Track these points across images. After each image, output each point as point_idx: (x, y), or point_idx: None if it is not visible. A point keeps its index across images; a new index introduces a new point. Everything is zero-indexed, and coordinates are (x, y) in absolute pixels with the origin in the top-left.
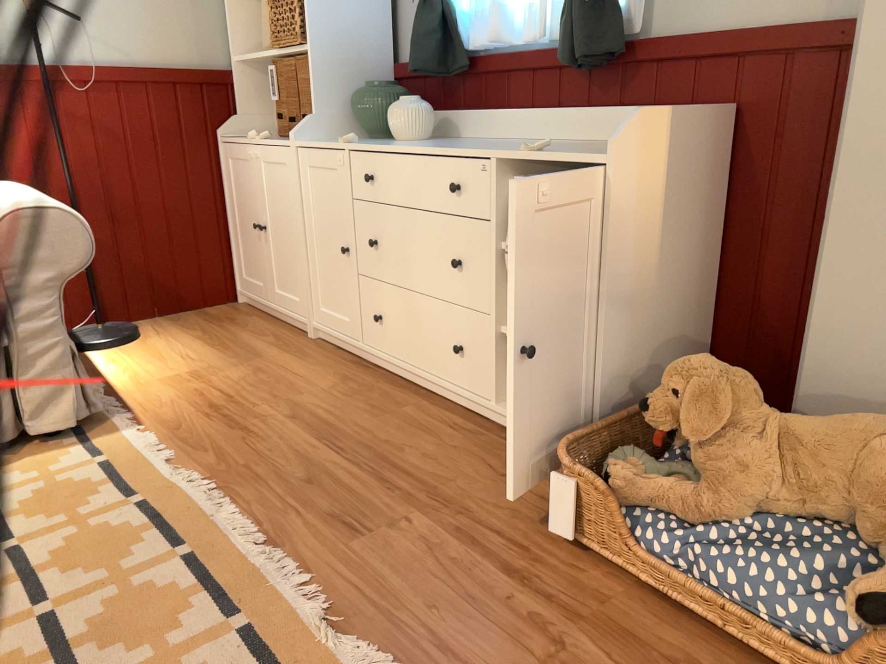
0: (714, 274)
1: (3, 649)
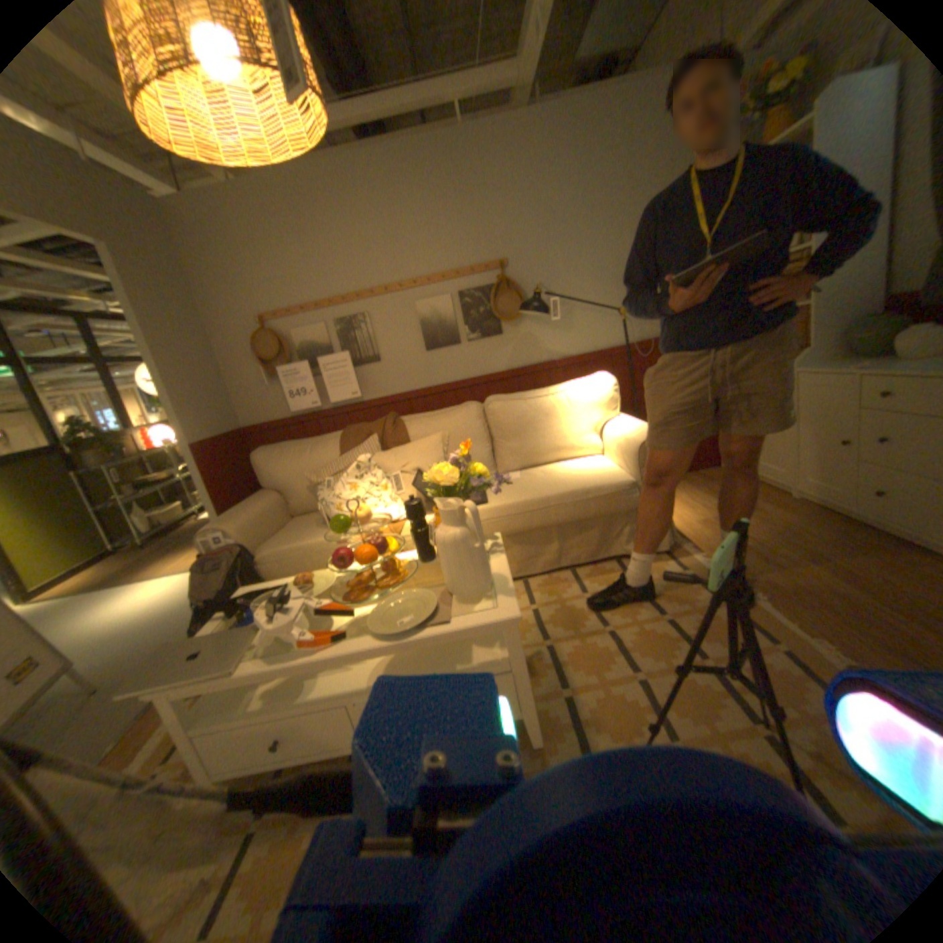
0: None
1: (699, 681)
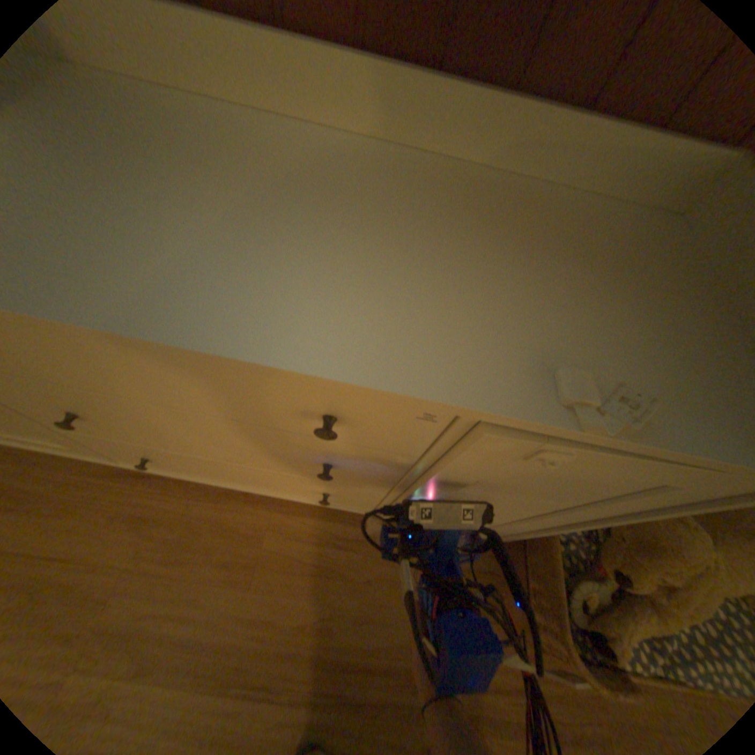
0: None
1: None
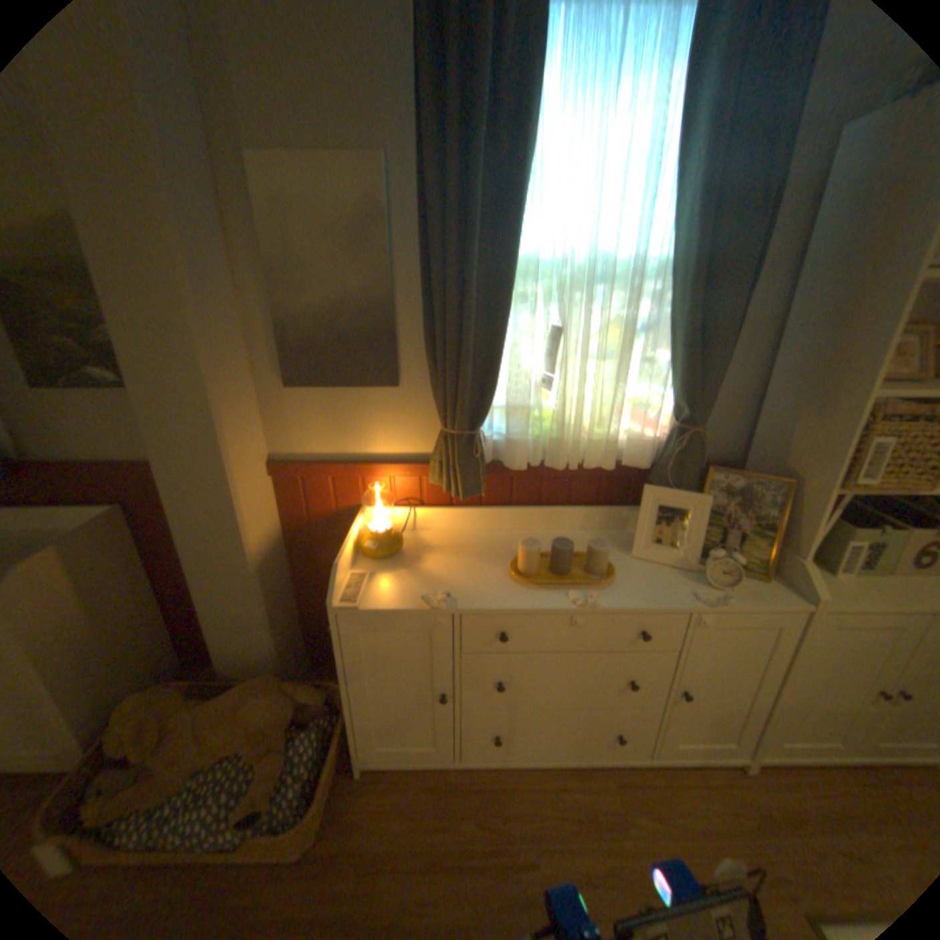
0: (154, 595)
1: None
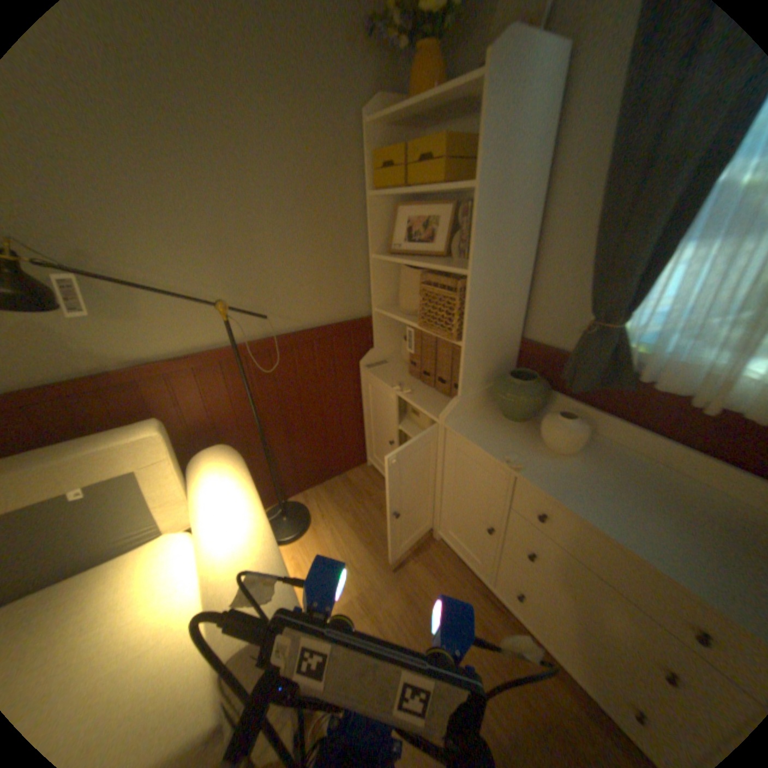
0: None
1: None
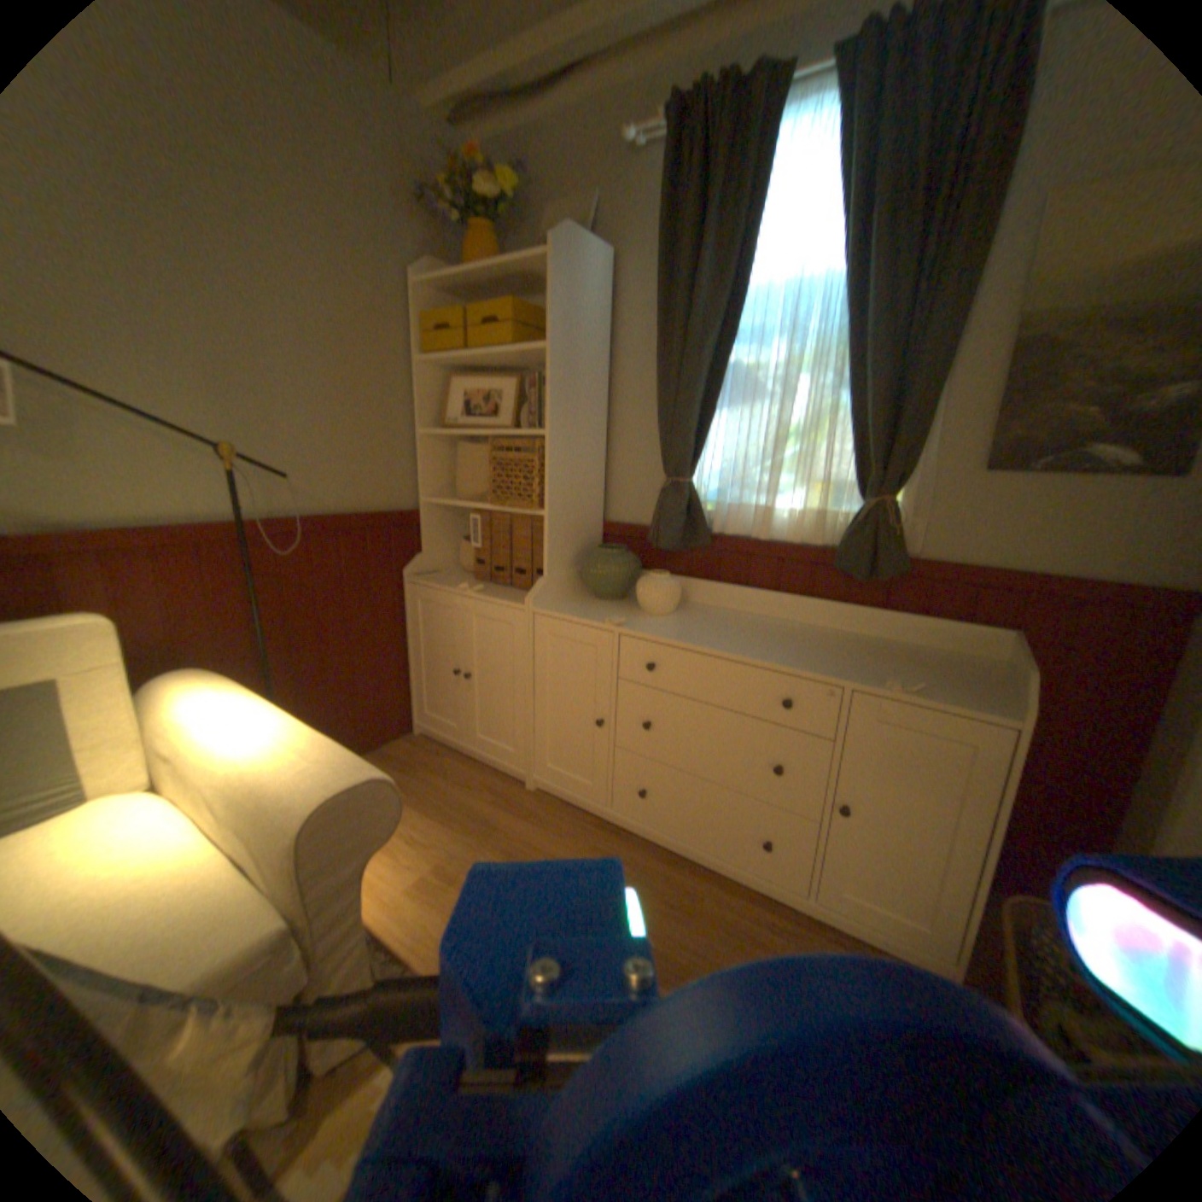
0: None
1: None
